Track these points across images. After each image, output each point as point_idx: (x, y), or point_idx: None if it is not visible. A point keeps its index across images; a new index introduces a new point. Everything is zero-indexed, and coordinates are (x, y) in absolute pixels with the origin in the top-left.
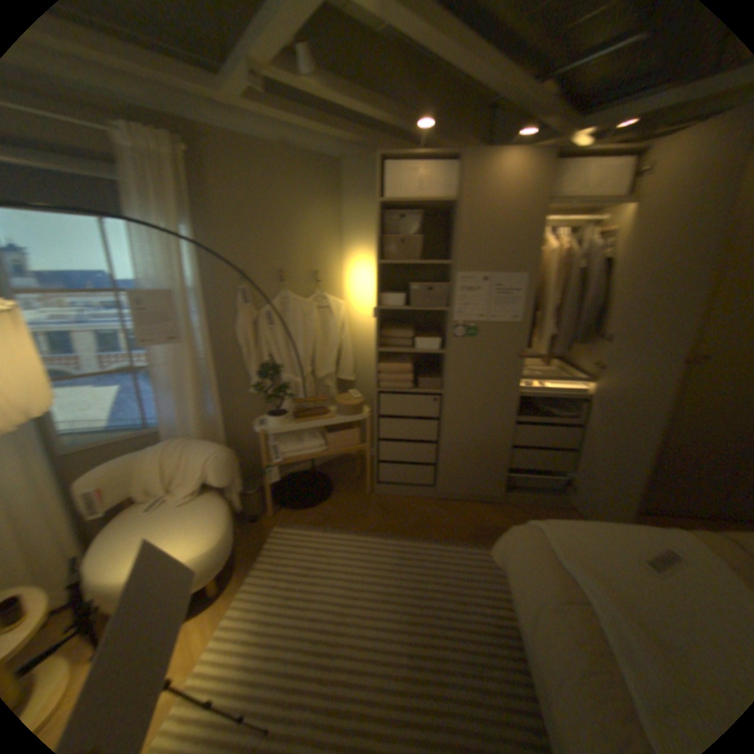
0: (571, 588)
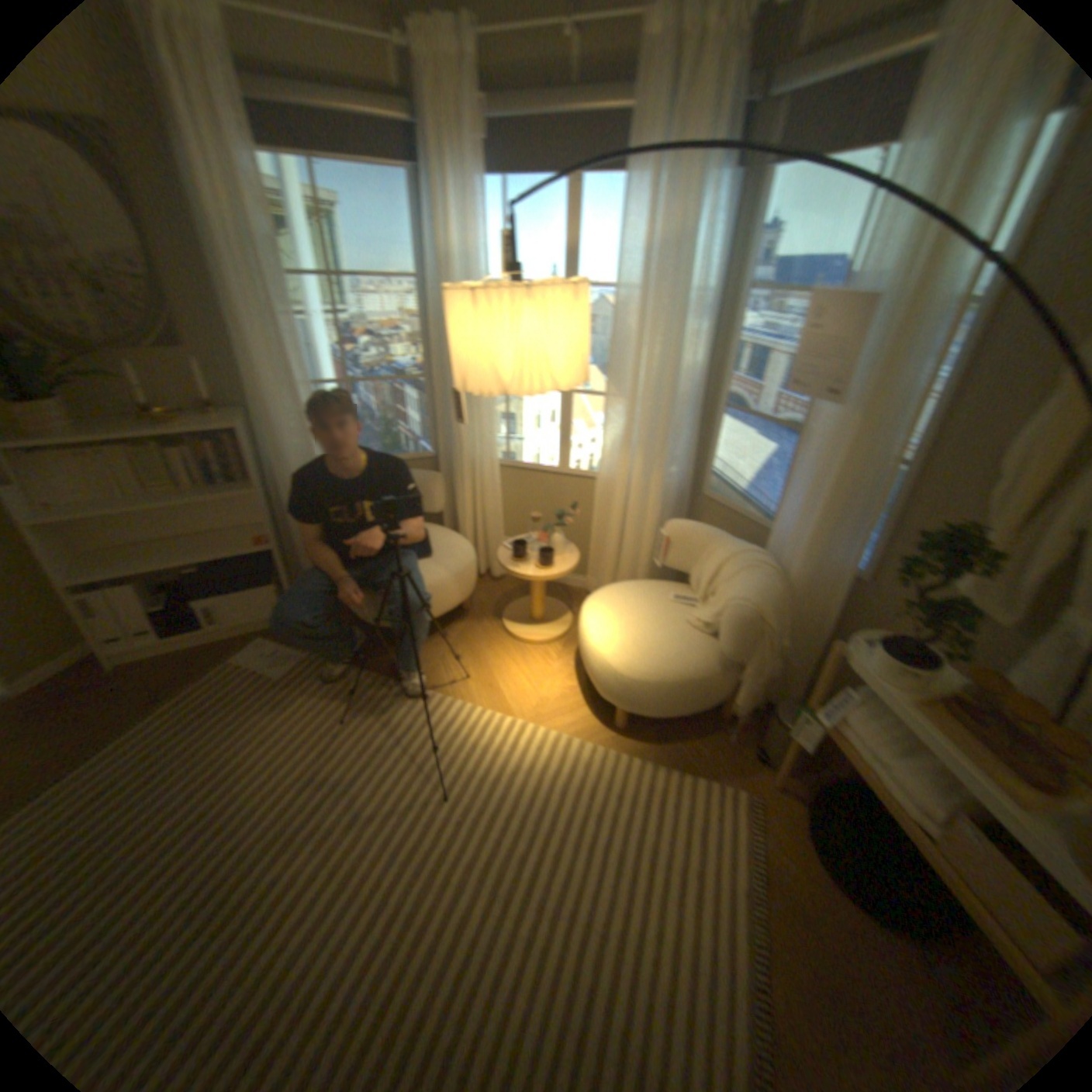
0: None
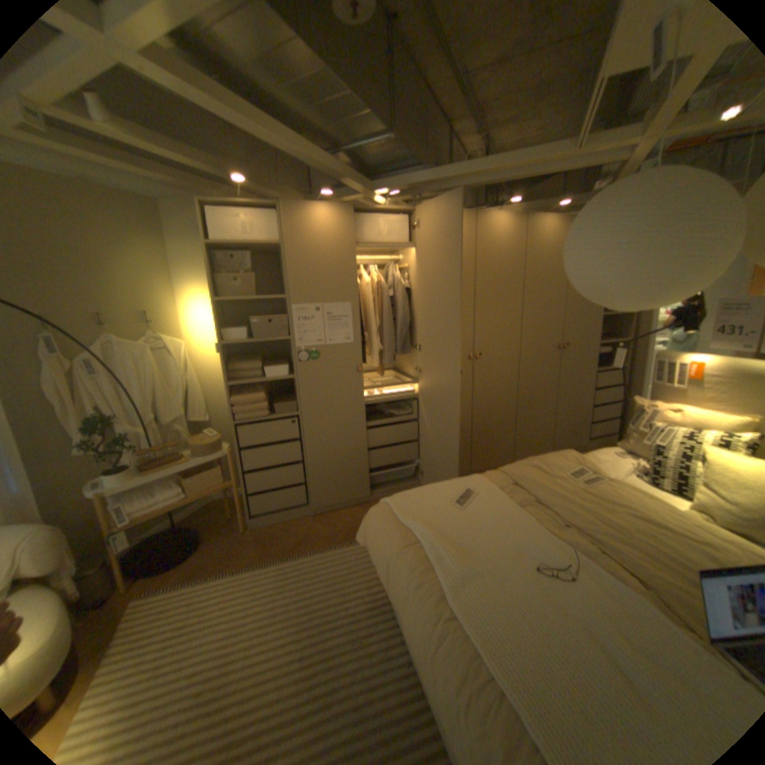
0: (406, 537)
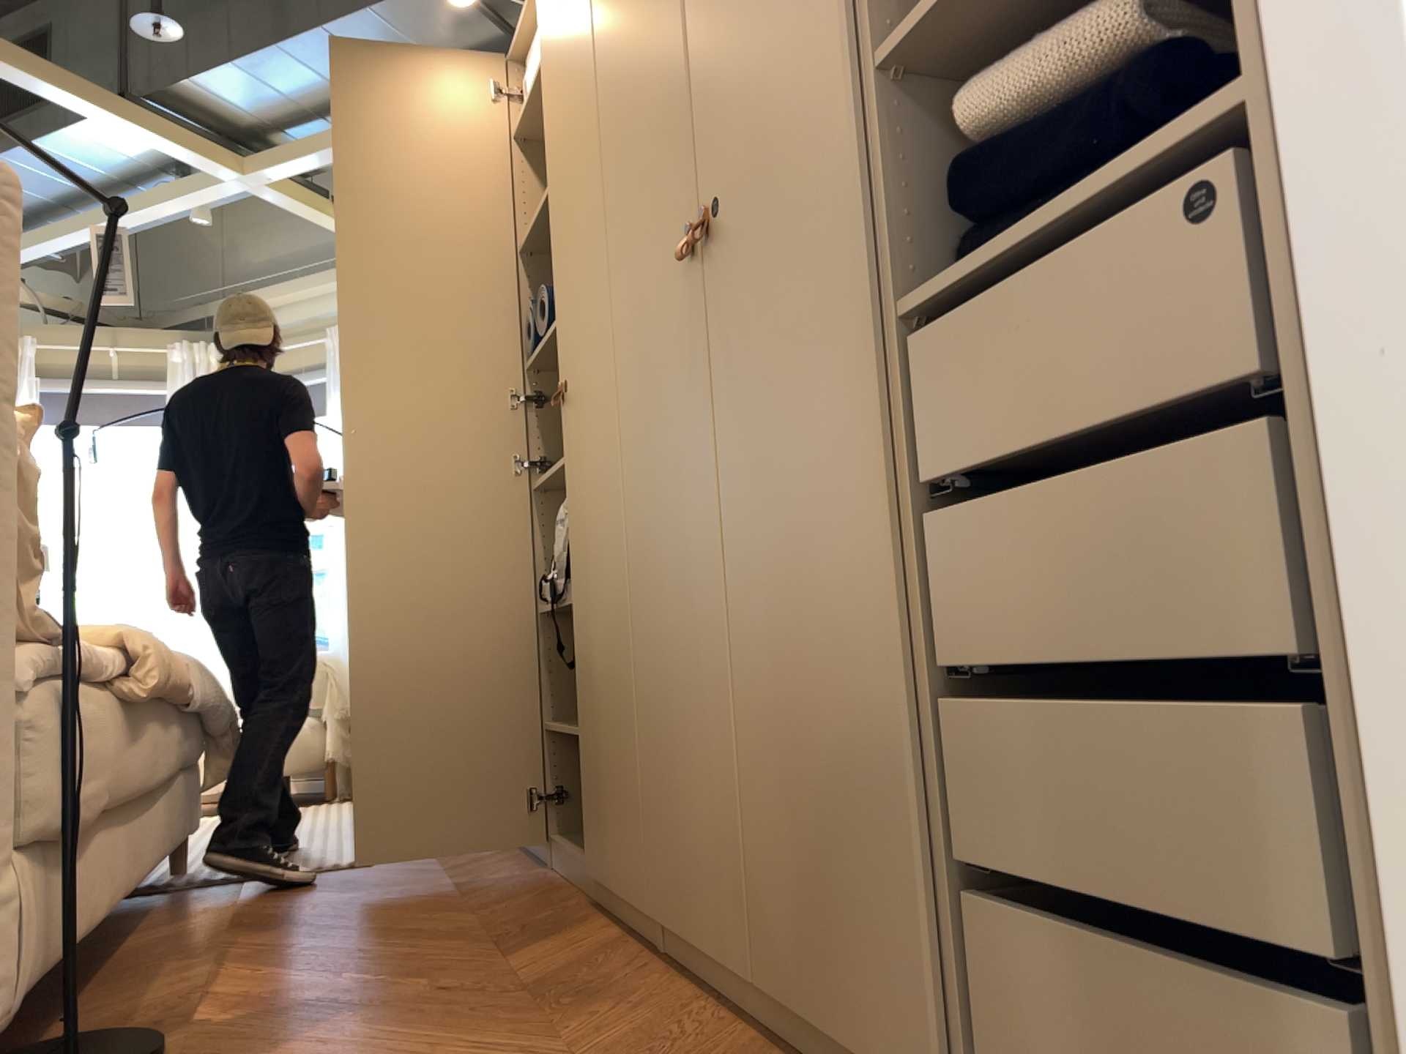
0: None
